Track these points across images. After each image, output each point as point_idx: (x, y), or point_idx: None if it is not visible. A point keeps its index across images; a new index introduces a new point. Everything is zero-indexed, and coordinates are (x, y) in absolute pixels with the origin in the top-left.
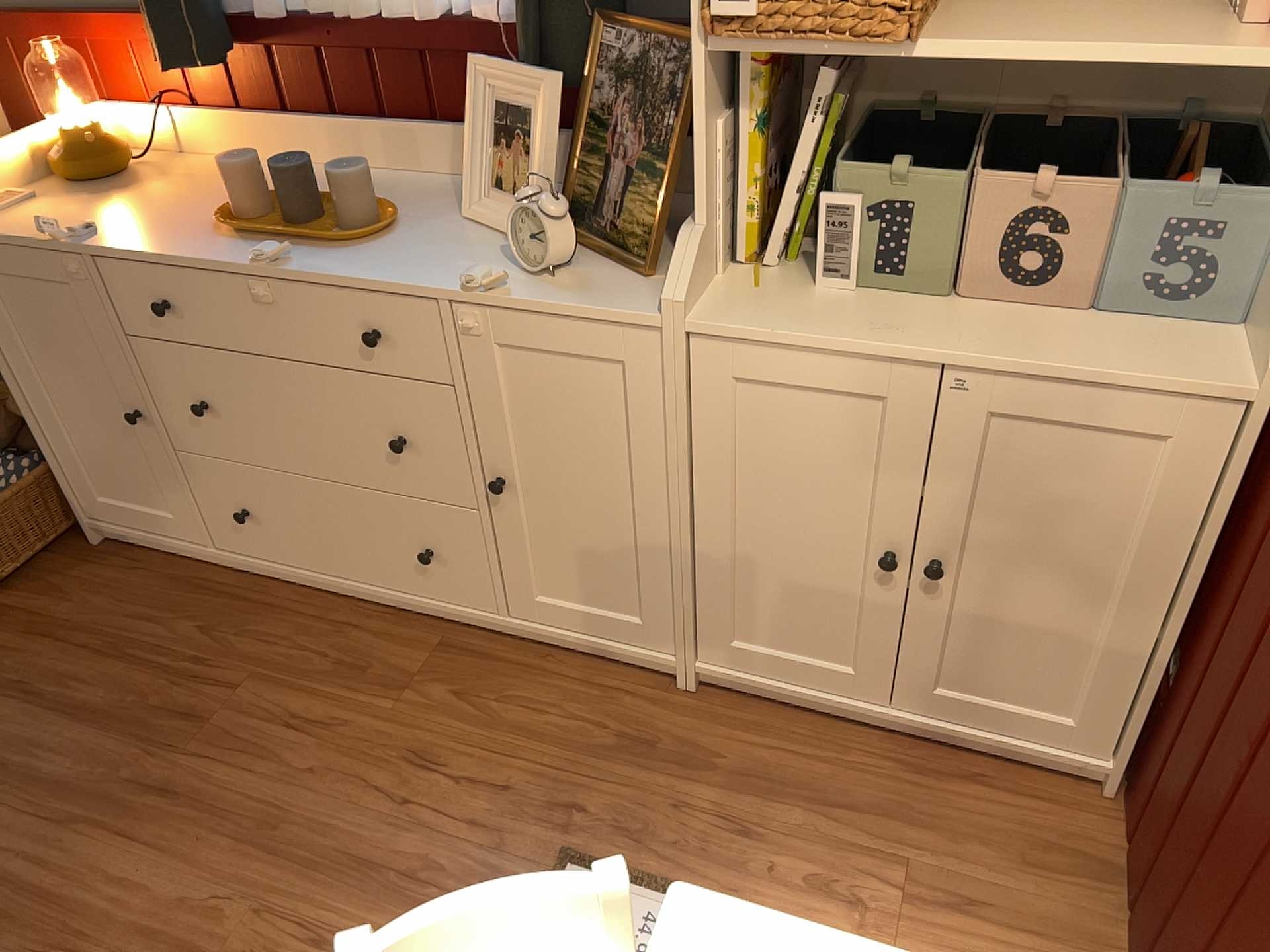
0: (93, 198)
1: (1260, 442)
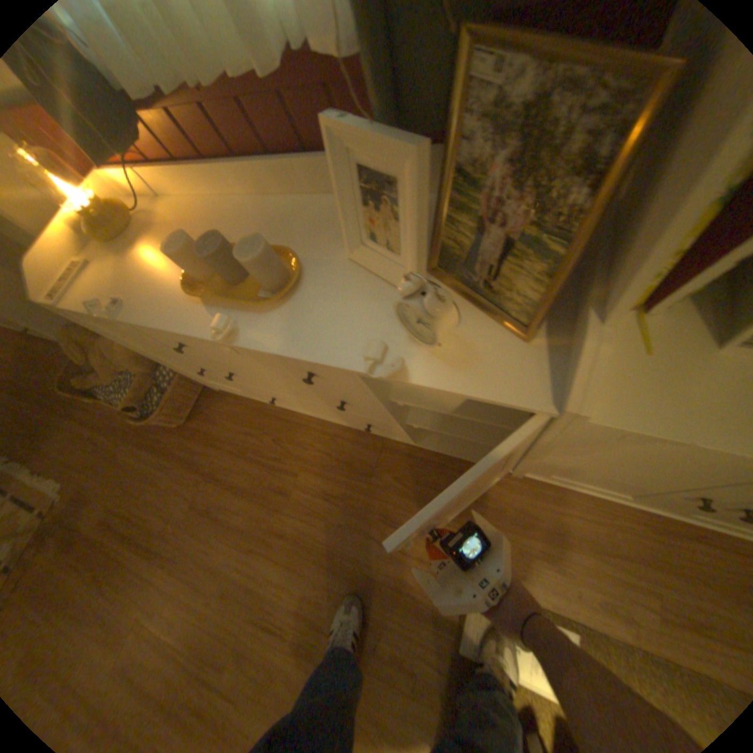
0: (107, 253)
1: None
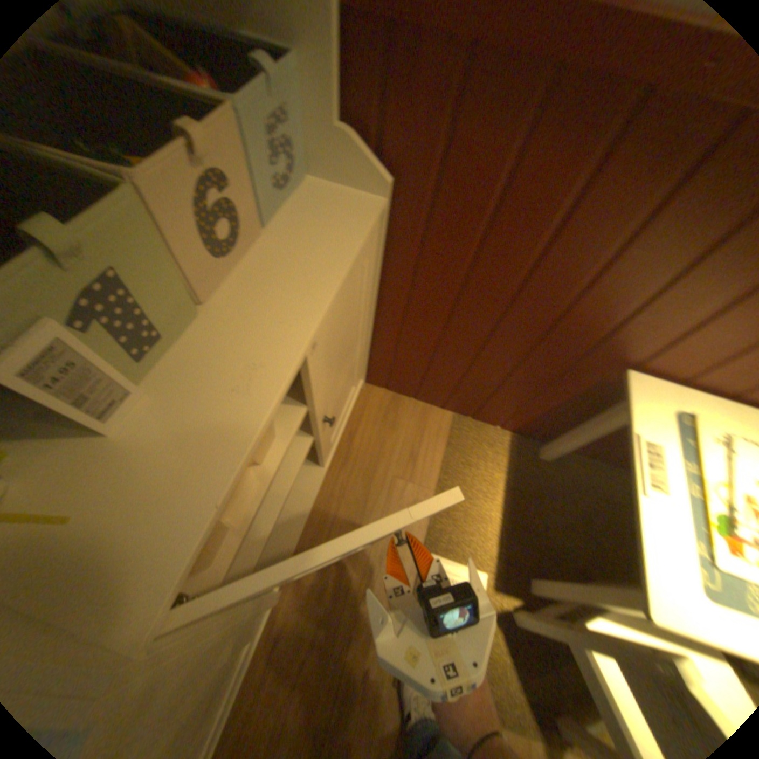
0: None
1: (393, 220)
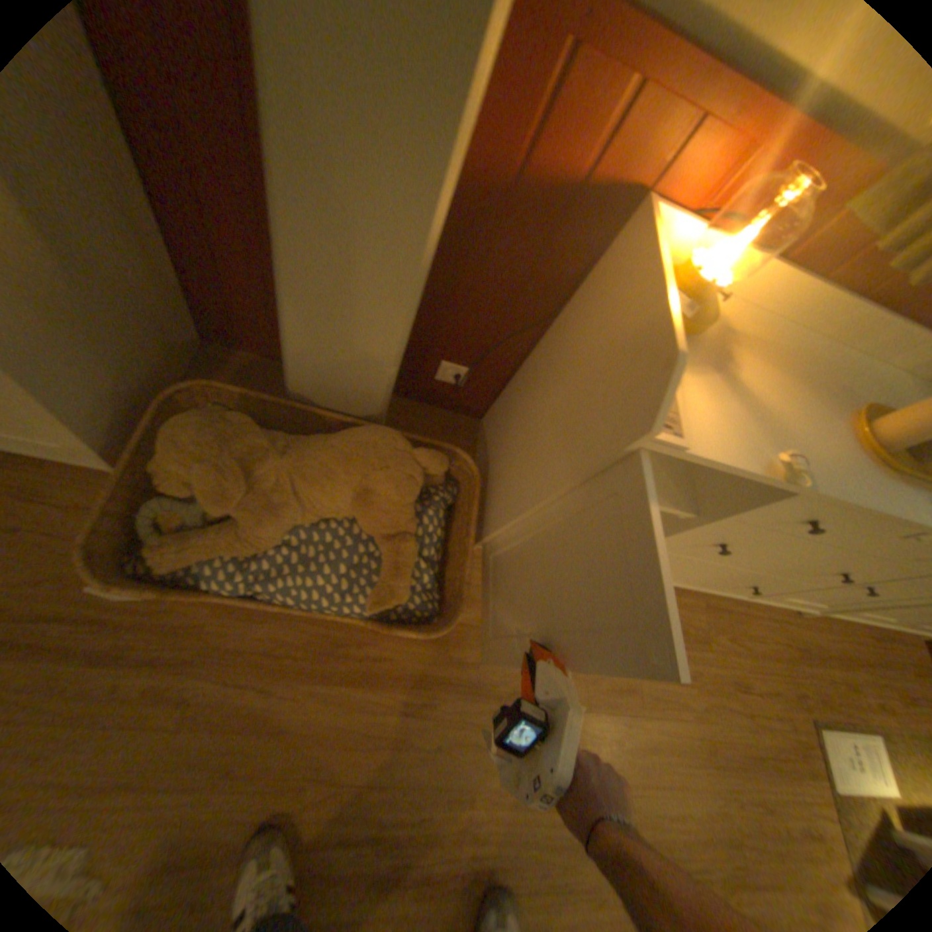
0: (700, 360)
1: None
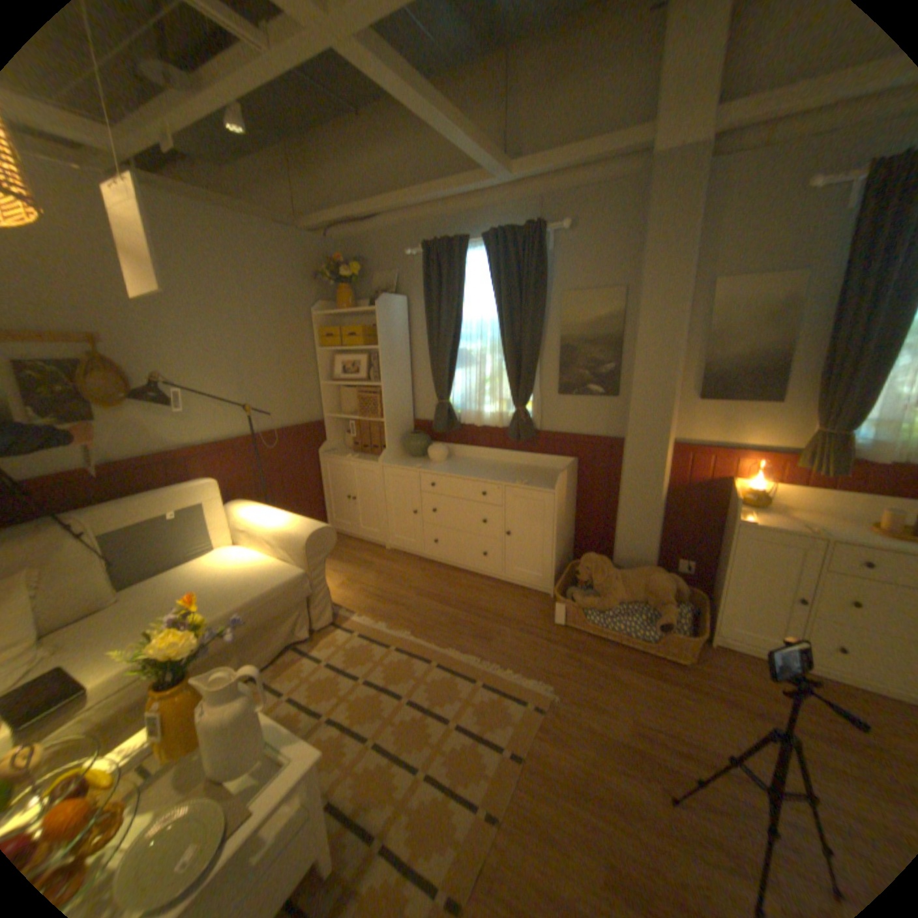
0: (768, 512)
1: None
